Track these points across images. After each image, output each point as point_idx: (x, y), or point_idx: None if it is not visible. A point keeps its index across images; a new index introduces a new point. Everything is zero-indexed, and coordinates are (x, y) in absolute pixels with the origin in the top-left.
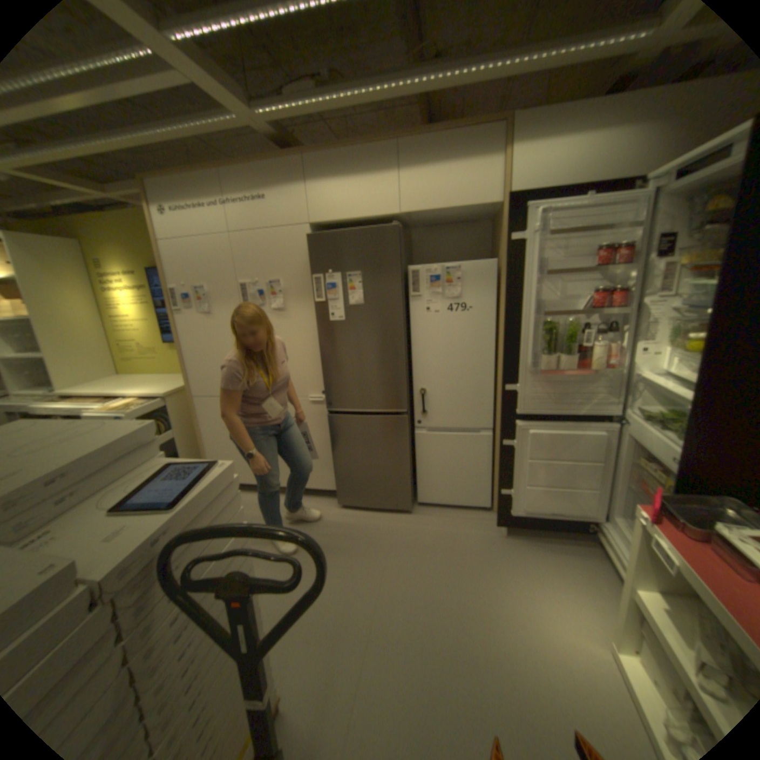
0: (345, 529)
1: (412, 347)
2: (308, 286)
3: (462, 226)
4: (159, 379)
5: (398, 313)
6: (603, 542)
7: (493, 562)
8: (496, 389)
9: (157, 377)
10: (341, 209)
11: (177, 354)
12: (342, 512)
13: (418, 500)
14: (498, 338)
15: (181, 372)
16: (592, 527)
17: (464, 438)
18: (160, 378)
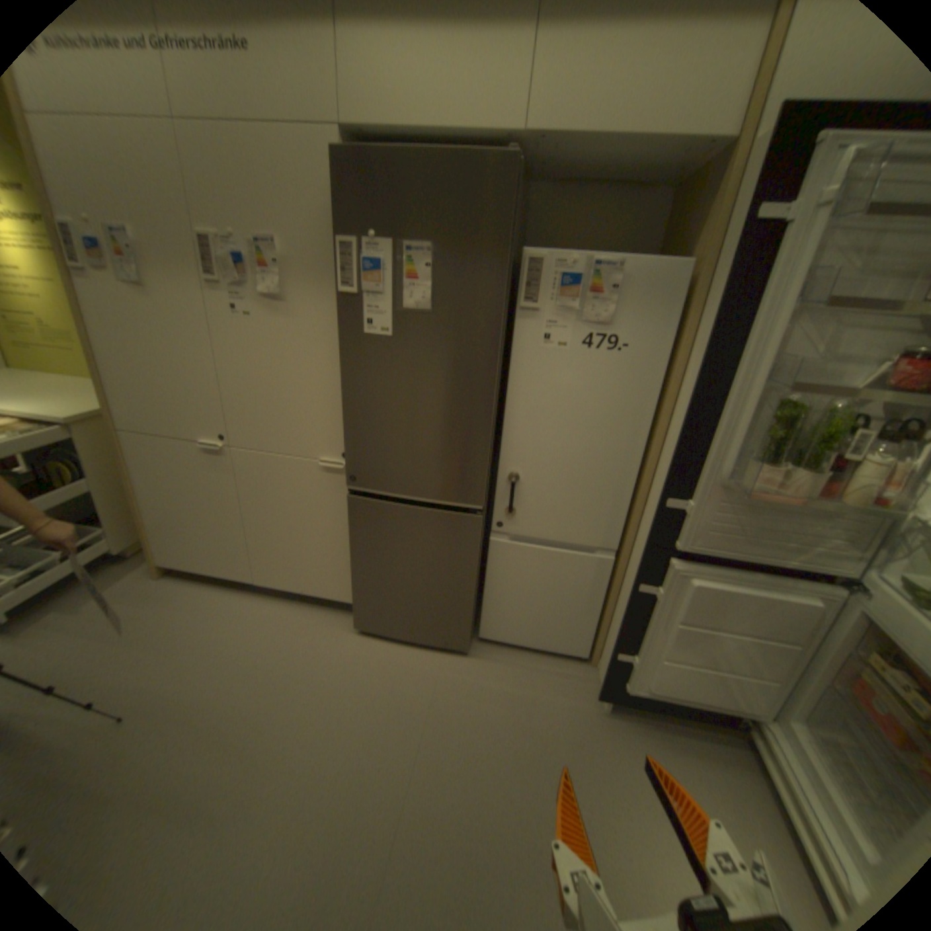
0: (360, 675)
1: (507, 399)
2: (330, 258)
3: (623, 190)
4: (78, 386)
5: (495, 336)
6: (753, 738)
7: (588, 763)
8: (638, 491)
9: (77, 383)
10: (409, 101)
11: (86, 353)
12: (360, 640)
13: (480, 633)
14: (661, 406)
15: (96, 386)
16: (746, 722)
17: (569, 557)
18: (82, 385)
